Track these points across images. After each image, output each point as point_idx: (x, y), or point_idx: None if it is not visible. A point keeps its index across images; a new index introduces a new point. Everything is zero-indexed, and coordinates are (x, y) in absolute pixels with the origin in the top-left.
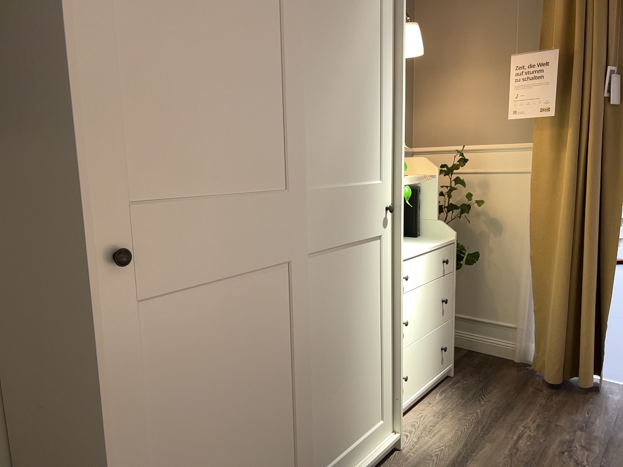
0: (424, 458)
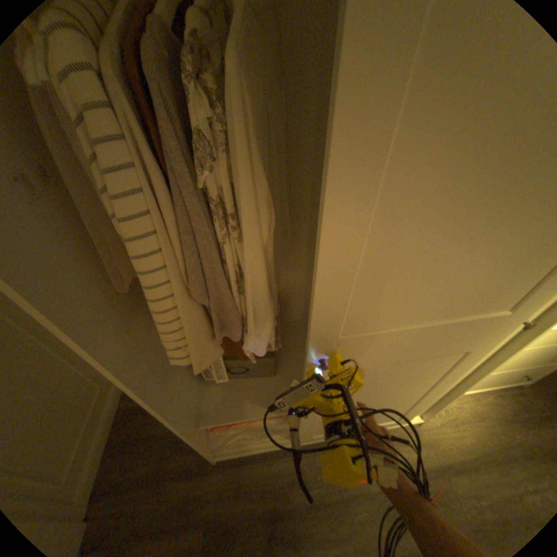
0: (431, 444)
